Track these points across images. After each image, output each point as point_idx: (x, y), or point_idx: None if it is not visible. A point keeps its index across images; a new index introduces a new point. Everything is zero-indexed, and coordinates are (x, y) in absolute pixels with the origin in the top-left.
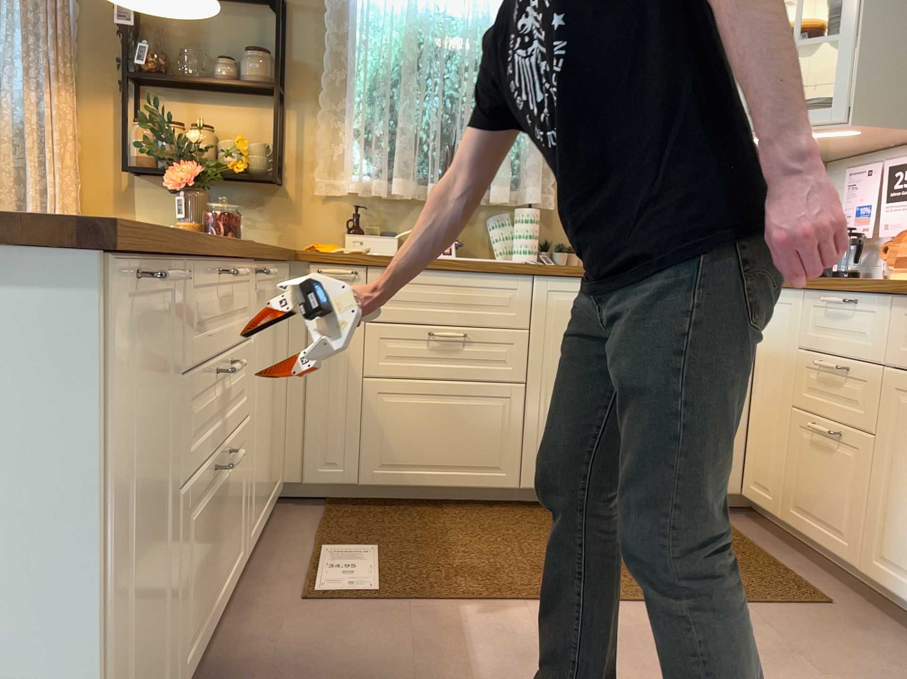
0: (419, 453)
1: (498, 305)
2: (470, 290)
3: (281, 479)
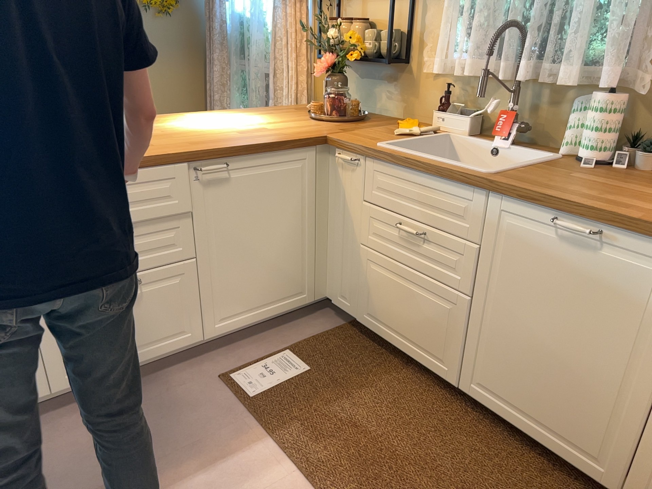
0: (390, 317)
1: (453, 213)
2: (432, 193)
3: (317, 294)
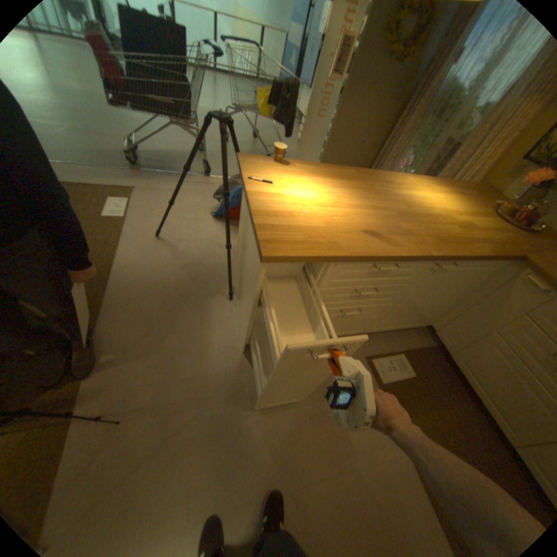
0: (486, 380)
1: None
2: None
3: (430, 324)
